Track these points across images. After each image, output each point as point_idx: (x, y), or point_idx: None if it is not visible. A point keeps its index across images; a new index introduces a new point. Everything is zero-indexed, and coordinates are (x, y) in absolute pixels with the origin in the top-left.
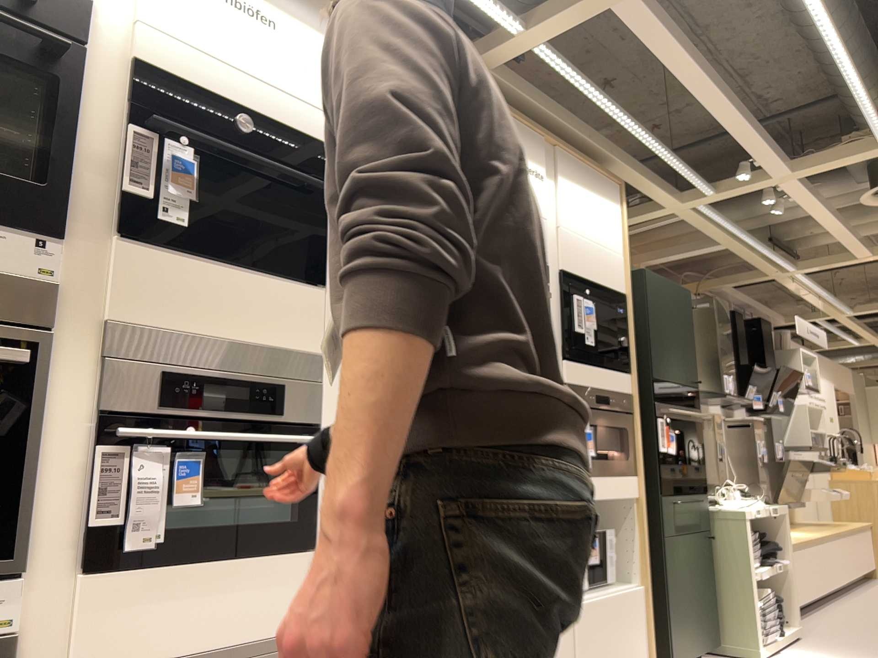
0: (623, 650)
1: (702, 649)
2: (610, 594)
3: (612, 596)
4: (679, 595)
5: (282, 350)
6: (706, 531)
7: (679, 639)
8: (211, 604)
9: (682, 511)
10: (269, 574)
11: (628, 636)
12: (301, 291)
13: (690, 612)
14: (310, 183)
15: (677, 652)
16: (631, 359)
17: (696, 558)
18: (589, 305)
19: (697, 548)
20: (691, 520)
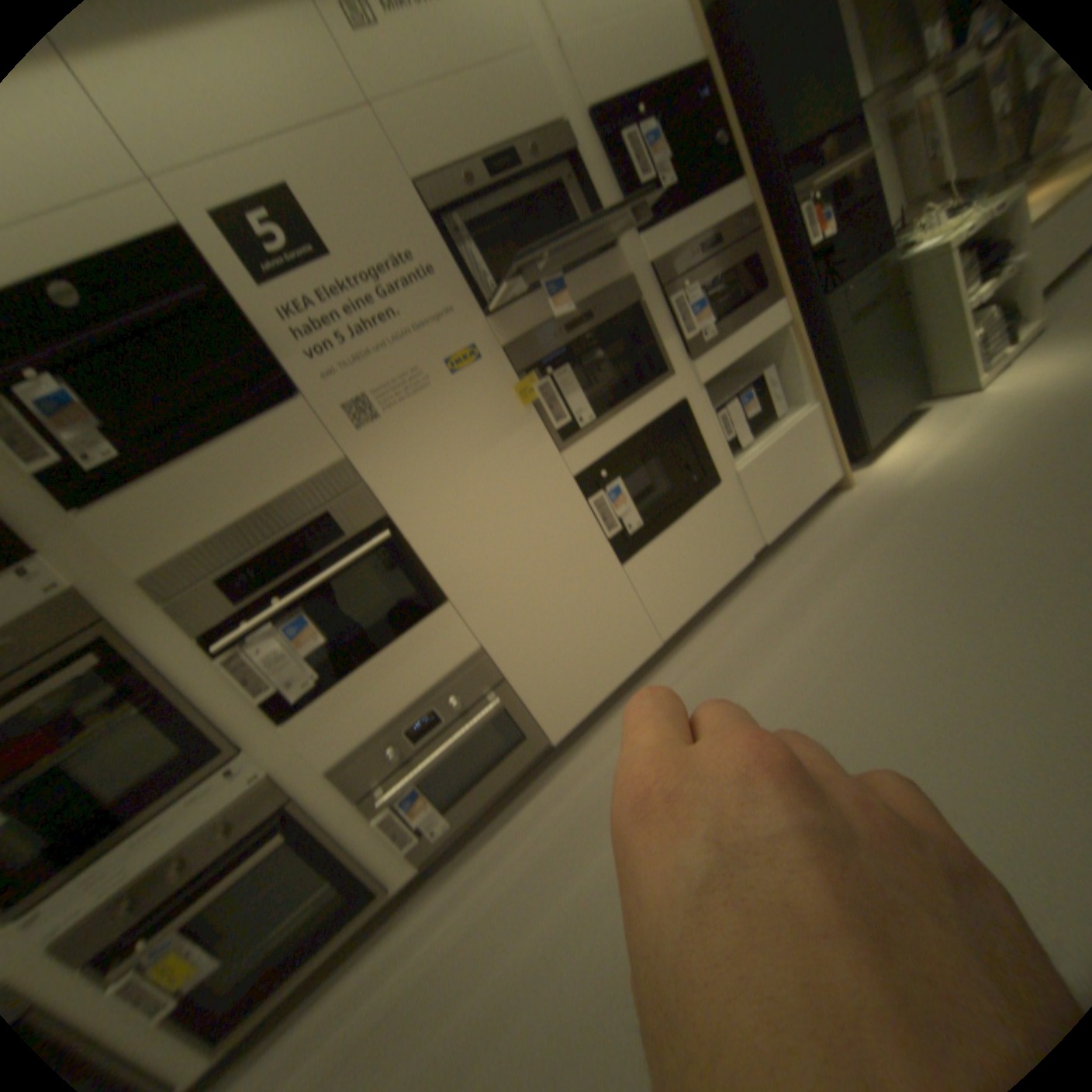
0: (805, 473)
1: (909, 412)
2: (778, 434)
3: (781, 437)
4: (868, 382)
5: (310, 477)
6: (900, 291)
7: (876, 421)
8: (388, 680)
9: (861, 292)
10: (421, 636)
11: (809, 457)
12: (281, 417)
13: (887, 388)
14: (190, 301)
15: (874, 434)
16: (741, 154)
17: (889, 329)
18: (650, 129)
19: (890, 317)
20: (876, 292)
